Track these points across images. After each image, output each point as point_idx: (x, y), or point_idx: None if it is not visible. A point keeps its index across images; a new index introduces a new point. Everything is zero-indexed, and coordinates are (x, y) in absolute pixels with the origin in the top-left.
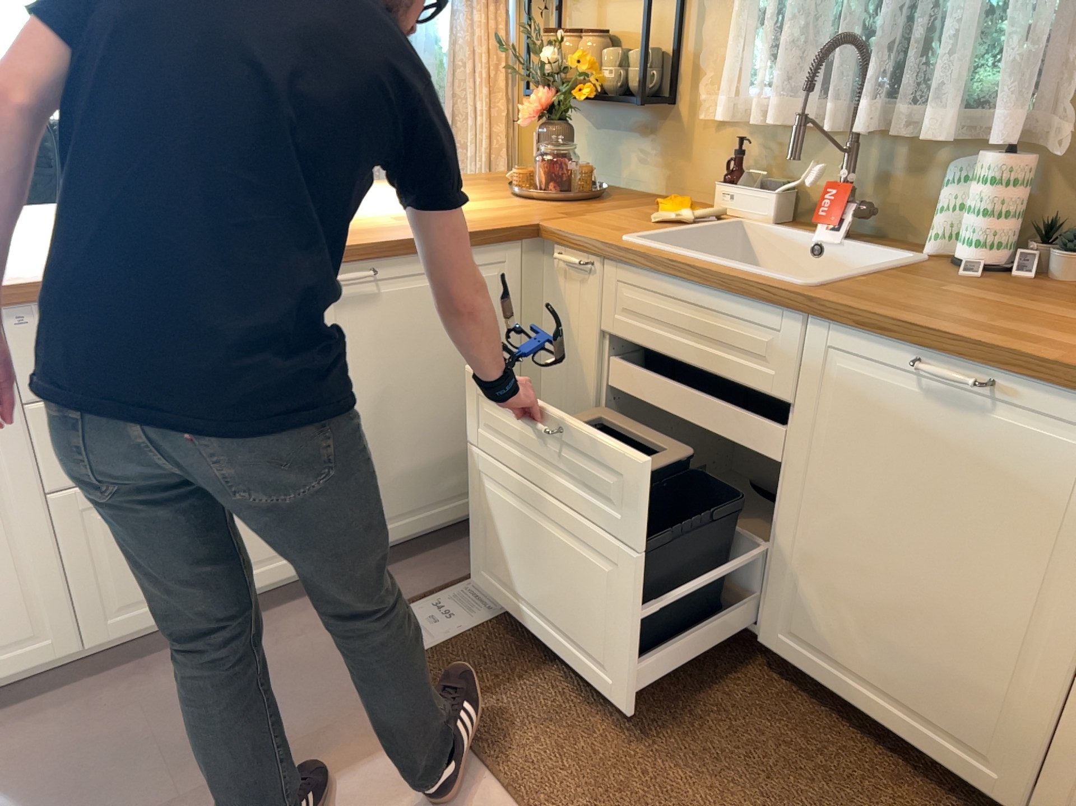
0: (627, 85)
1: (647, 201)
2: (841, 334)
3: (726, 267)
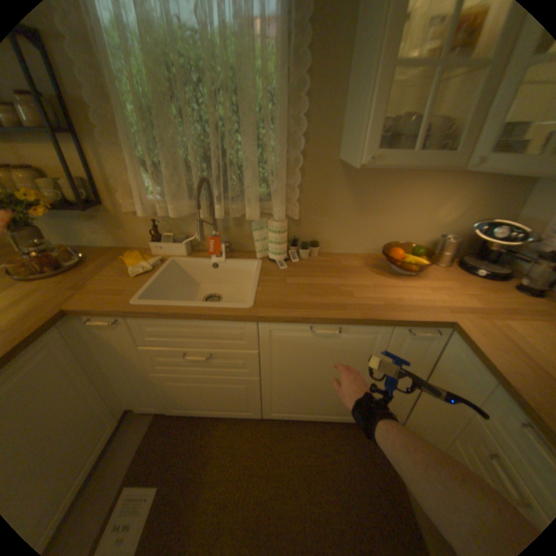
0: (64, 197)
1: (110, 255)
2: (276, 324)
3: (205, 307)
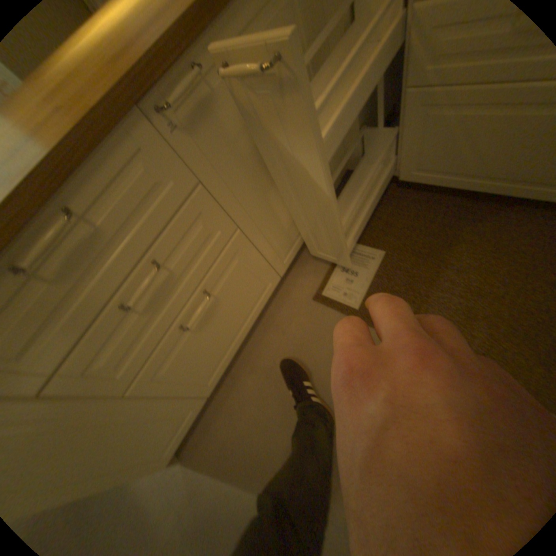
0: None
1: None
2: None
3: None
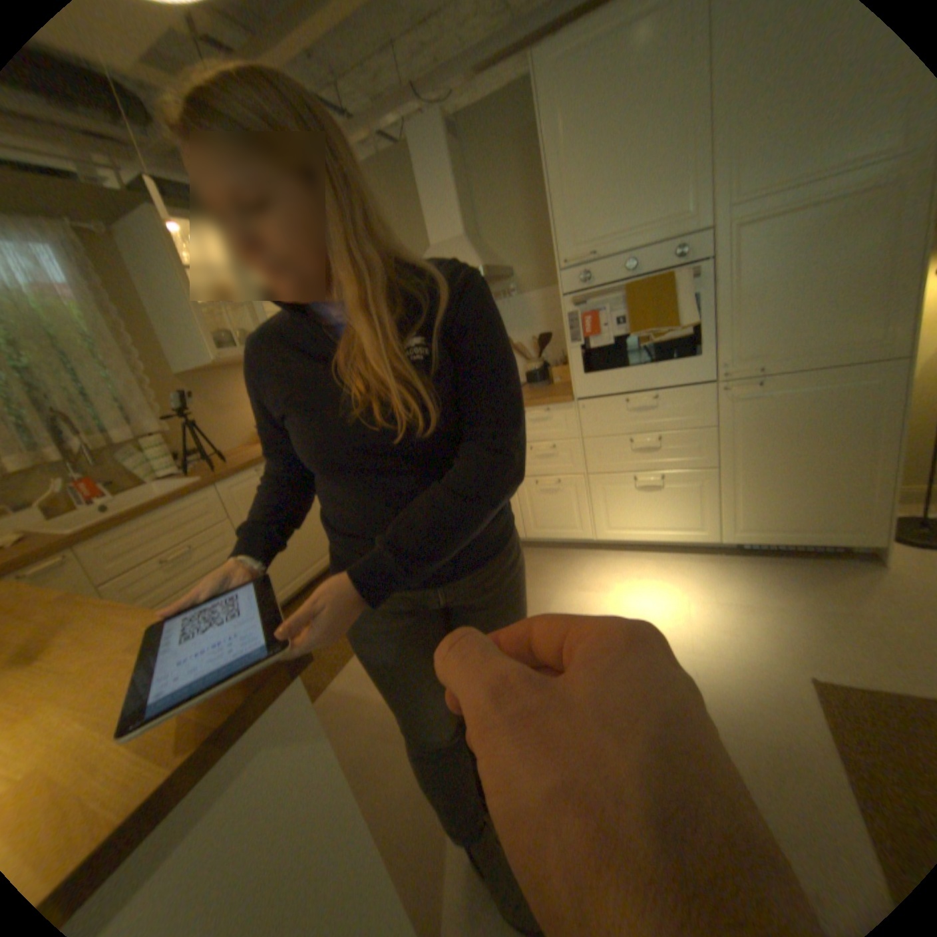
0: None
1: None
2: (230, 478)
3: (159, 493)
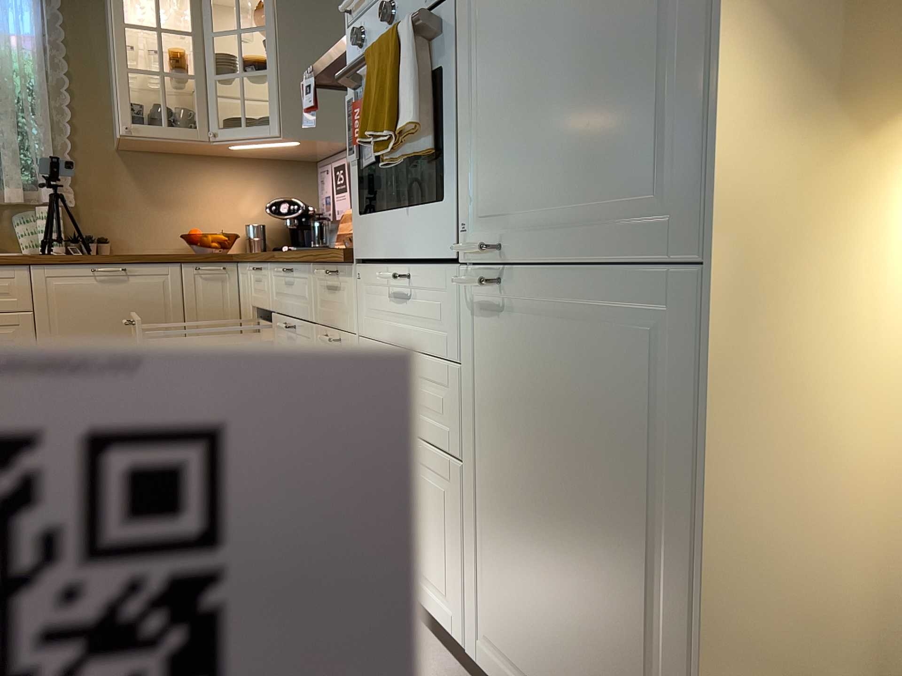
0: None
1: None
2: (52, 269)
3: None
